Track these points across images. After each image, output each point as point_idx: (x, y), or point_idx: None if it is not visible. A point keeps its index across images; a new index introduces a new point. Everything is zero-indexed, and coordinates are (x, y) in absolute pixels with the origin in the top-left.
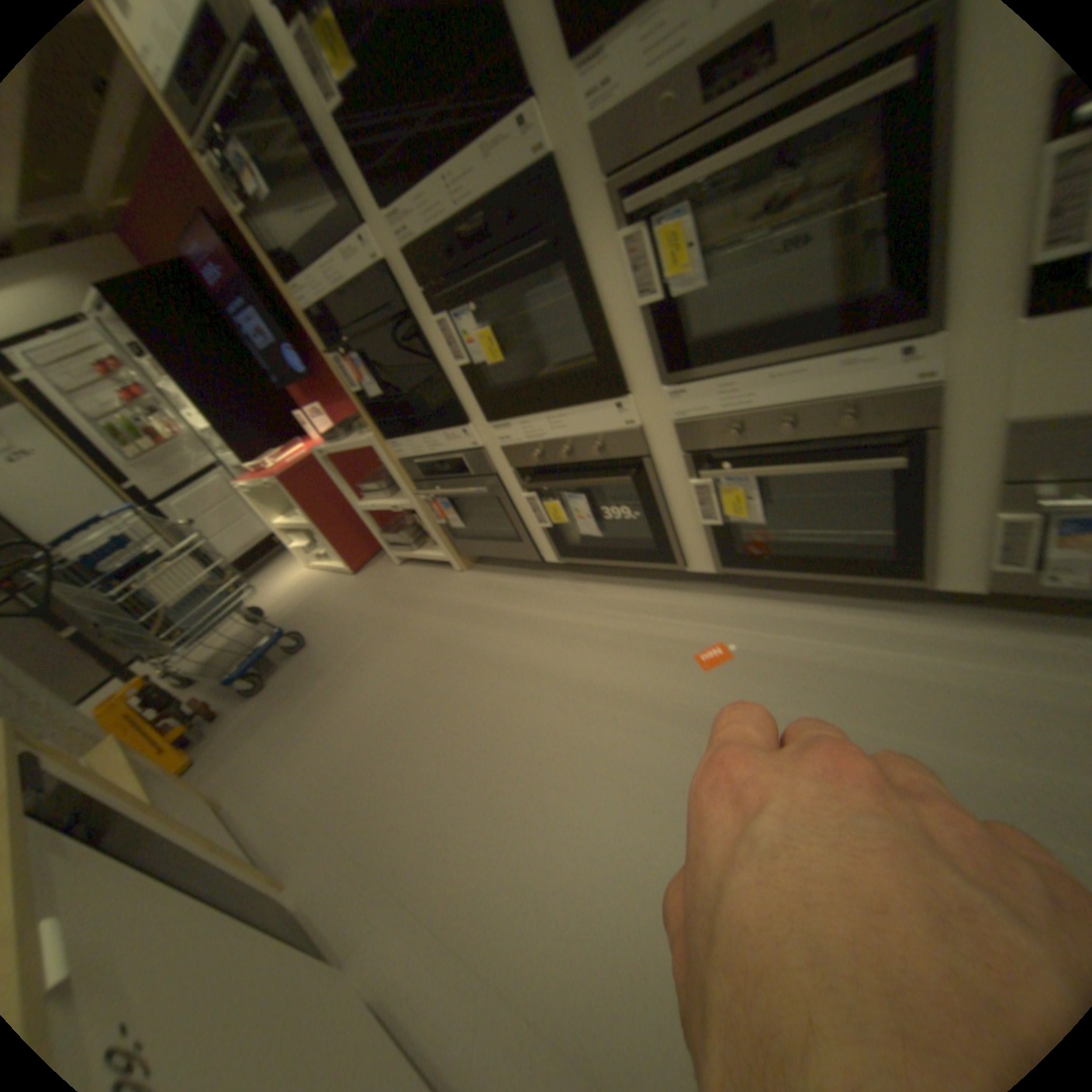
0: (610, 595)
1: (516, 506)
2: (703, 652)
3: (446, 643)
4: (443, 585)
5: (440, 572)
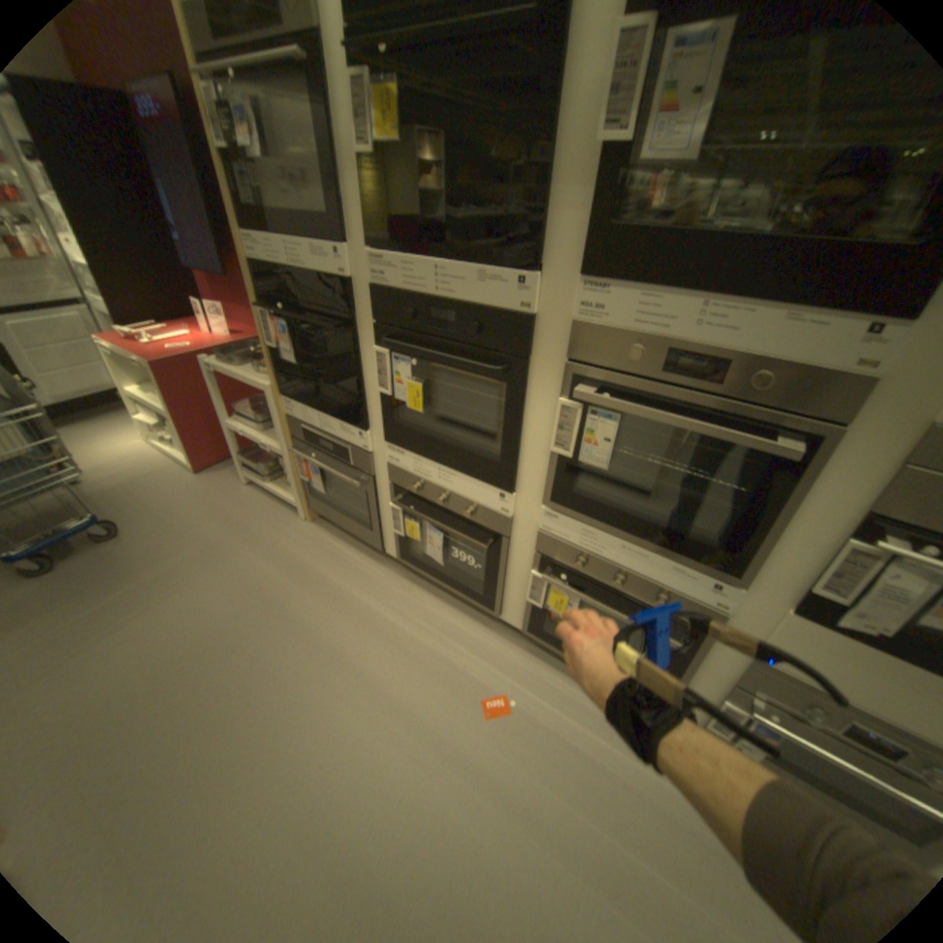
0: (431, 610)
1: (381, 508)
2: (490, 702)
3: (270, 601)
4: (284, 532)
5: (285, 515)
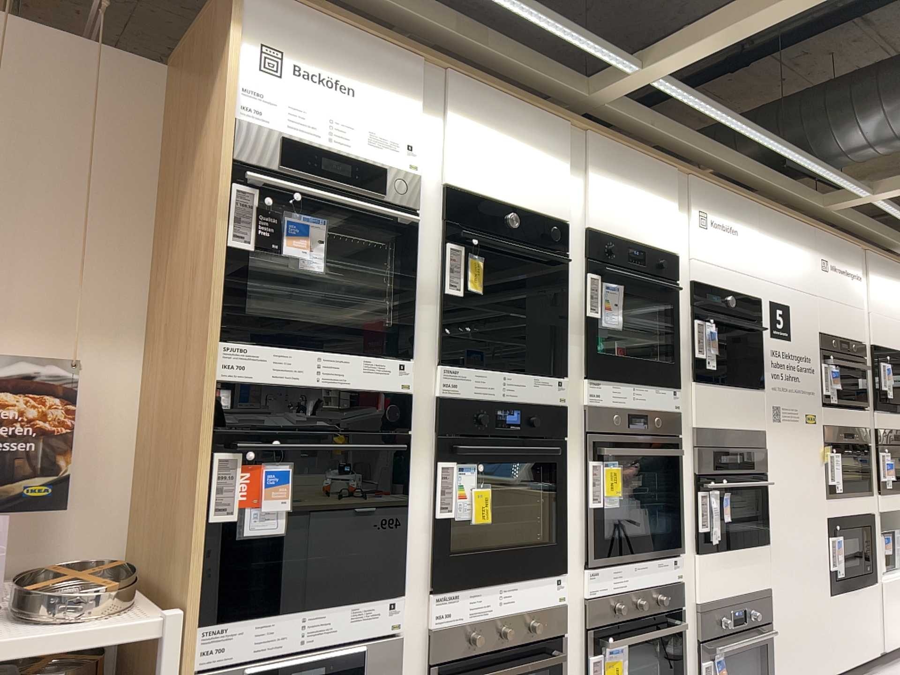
0: None
1: None
2: None
3: None
4: None
5: None
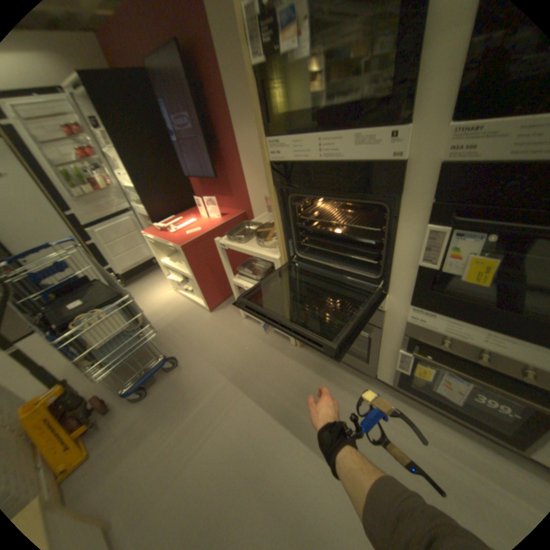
0: (435, 432)
1: (383, 348)
2: None
3: (296, 421)
4: (284, 355)
5: (279, 340)
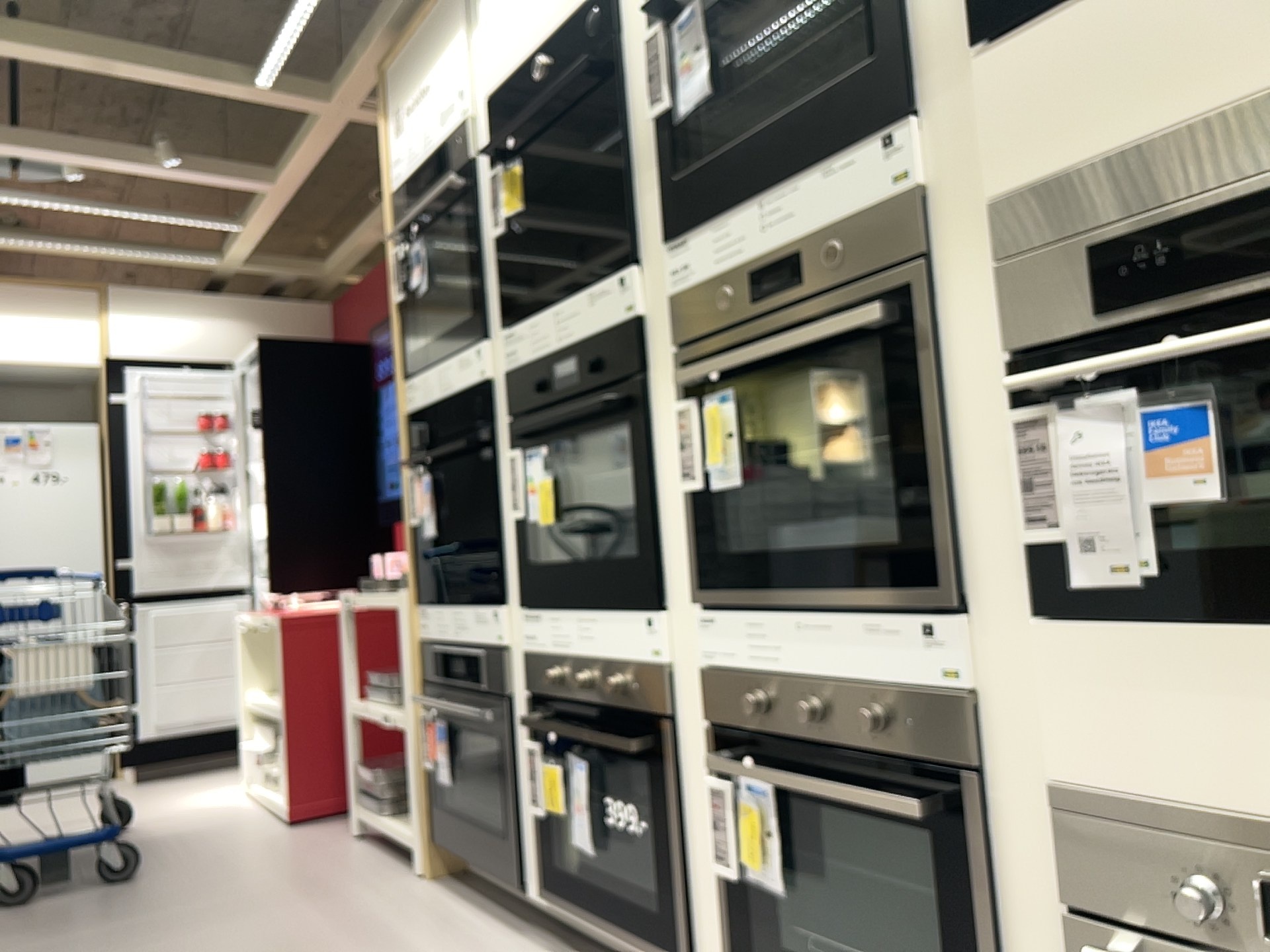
0: None
1: (519, 768)
2: None
3: None
4: (378, 887)
5: (395, 869)
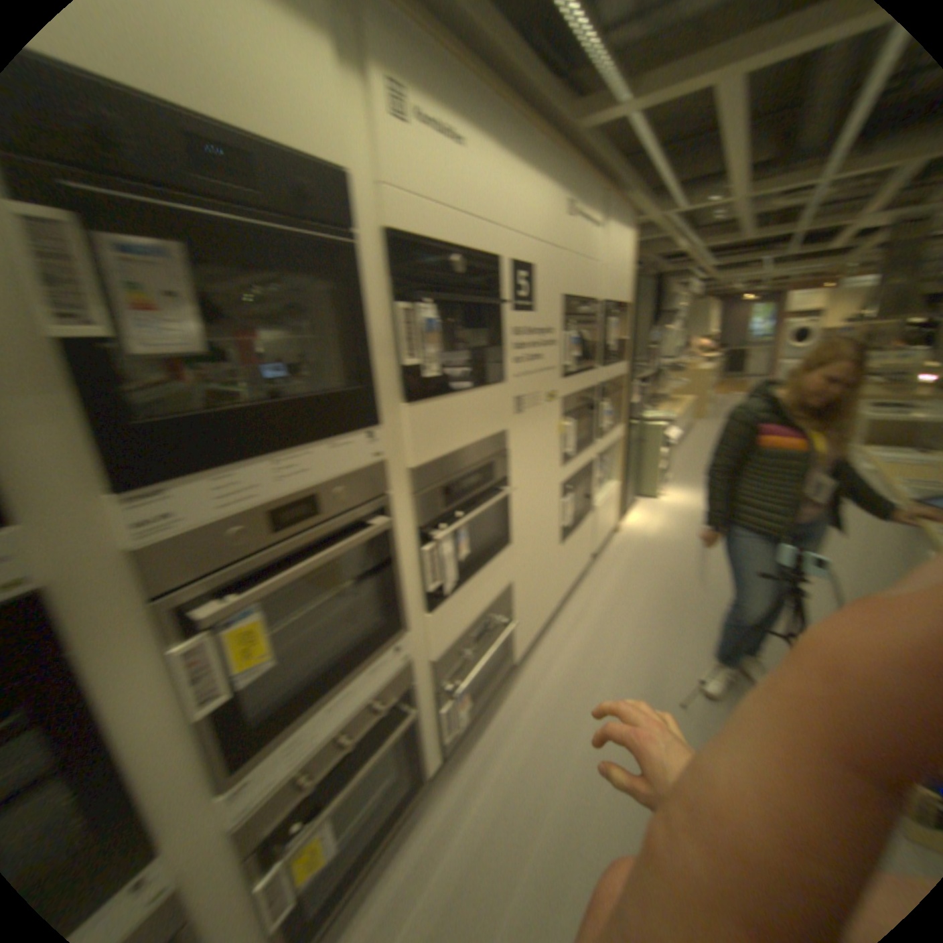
0: None
1: None
2: None
3: None
4: None
5: None
